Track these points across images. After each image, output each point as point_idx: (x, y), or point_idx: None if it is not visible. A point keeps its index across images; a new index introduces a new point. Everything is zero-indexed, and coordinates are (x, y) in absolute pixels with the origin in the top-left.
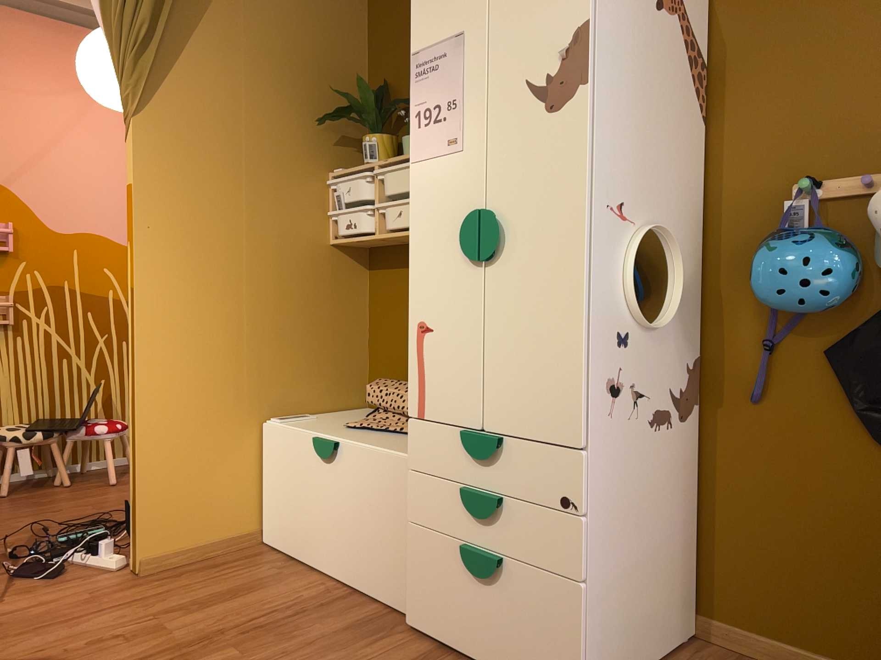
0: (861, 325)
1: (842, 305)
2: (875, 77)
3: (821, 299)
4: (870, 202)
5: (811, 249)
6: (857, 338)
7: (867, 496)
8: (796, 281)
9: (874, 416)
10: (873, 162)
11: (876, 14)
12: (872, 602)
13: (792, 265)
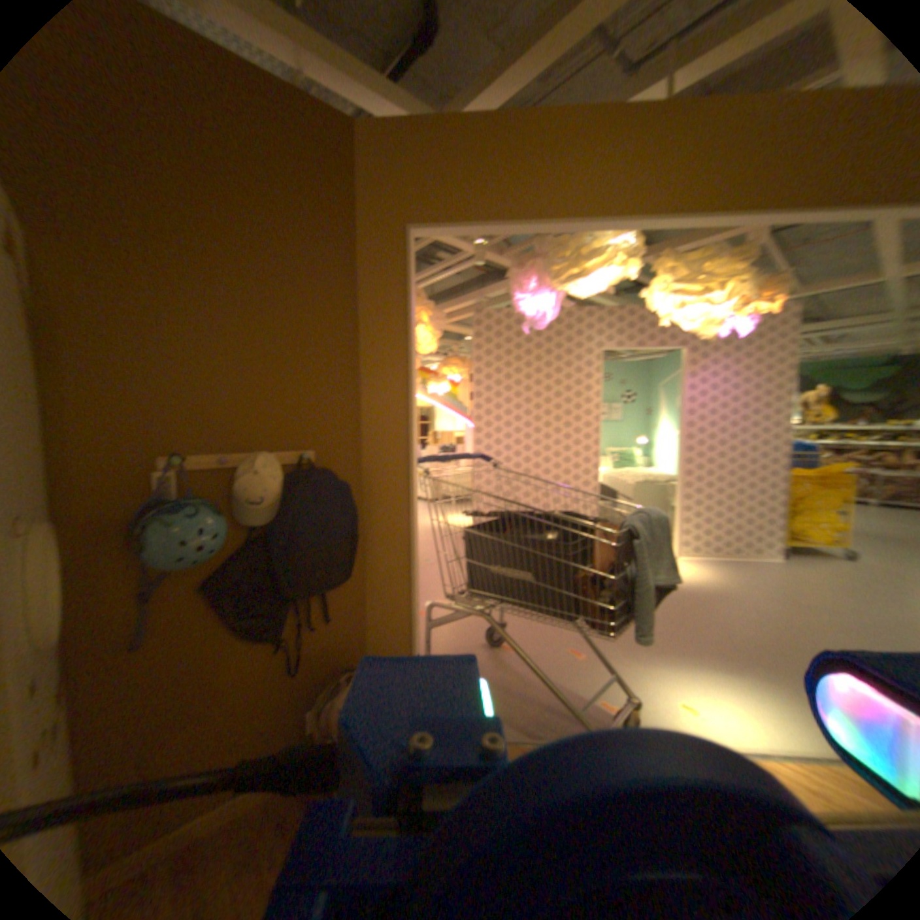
0: (226, 566)
1: (217, 556)
2: (219, 383)
3: (208, 558)
4: (235, 480)
5: (202, 522)
6: (227, 577)
7: (236, 680)
8: (193, 551)
9: (241, 626)
10: (223, 446)
11: (216, 335)
12: (244, 748)
13: (190, 539)
